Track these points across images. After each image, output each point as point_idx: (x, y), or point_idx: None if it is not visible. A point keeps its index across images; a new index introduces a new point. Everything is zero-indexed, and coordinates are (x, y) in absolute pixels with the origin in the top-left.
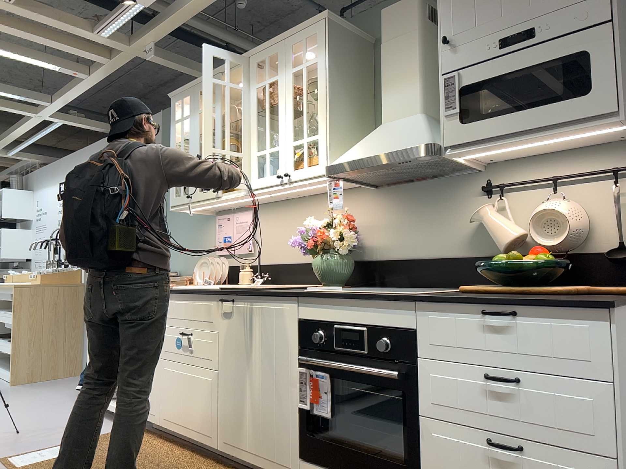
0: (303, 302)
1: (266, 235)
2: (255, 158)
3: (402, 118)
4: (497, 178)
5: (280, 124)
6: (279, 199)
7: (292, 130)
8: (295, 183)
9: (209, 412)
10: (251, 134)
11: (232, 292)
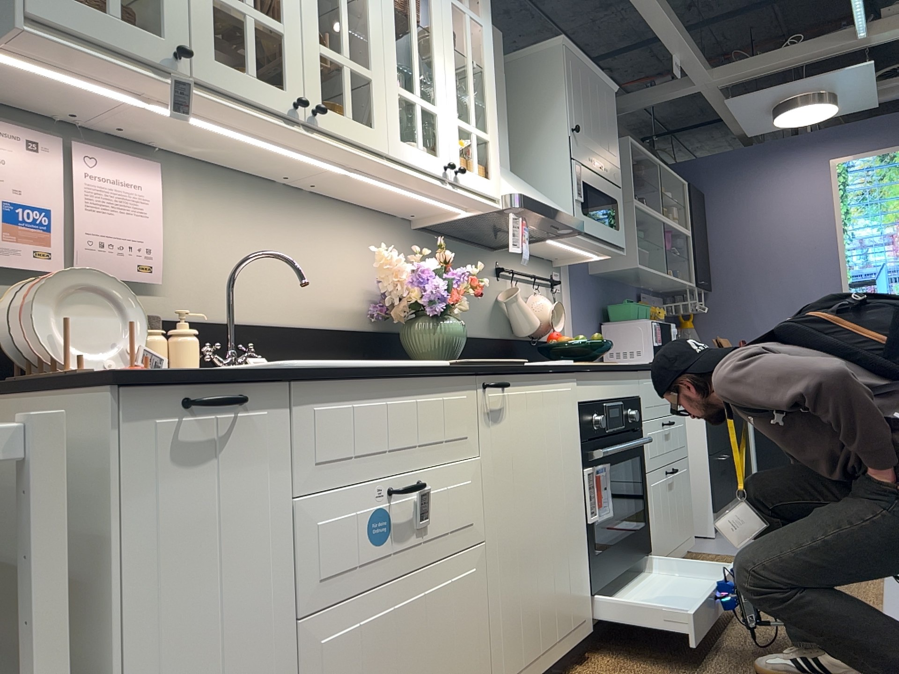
0: (582, 379)
1: (202, 245)
2: (396, 96)
3: (502, 166)
4: (504, 262)
5: (439, 72)
6: (246, 172)
7: (457, 99)
8: (463, 191)
9: (474, 648)
10: (387, 40)
11: (507, 368)
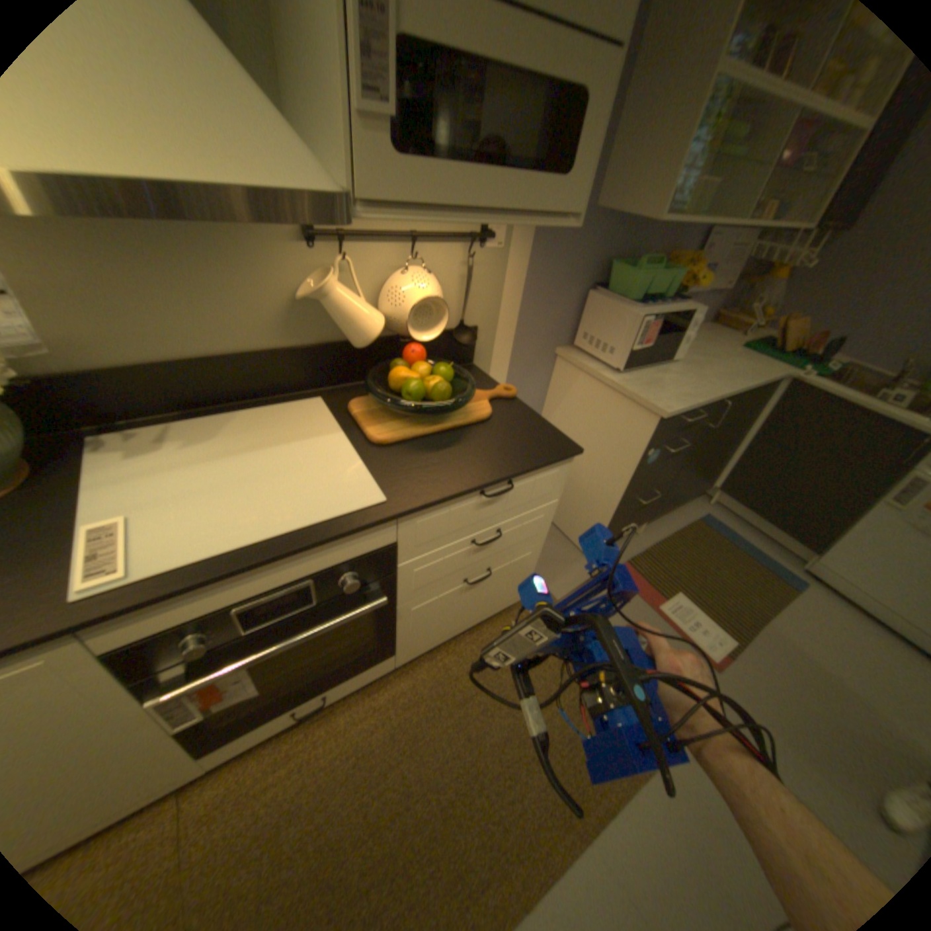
0: (103, 625)
1: None
2: None
3: None
4: None
5: None
6: None
7: None
8: None
9: None
10: None
11: None
